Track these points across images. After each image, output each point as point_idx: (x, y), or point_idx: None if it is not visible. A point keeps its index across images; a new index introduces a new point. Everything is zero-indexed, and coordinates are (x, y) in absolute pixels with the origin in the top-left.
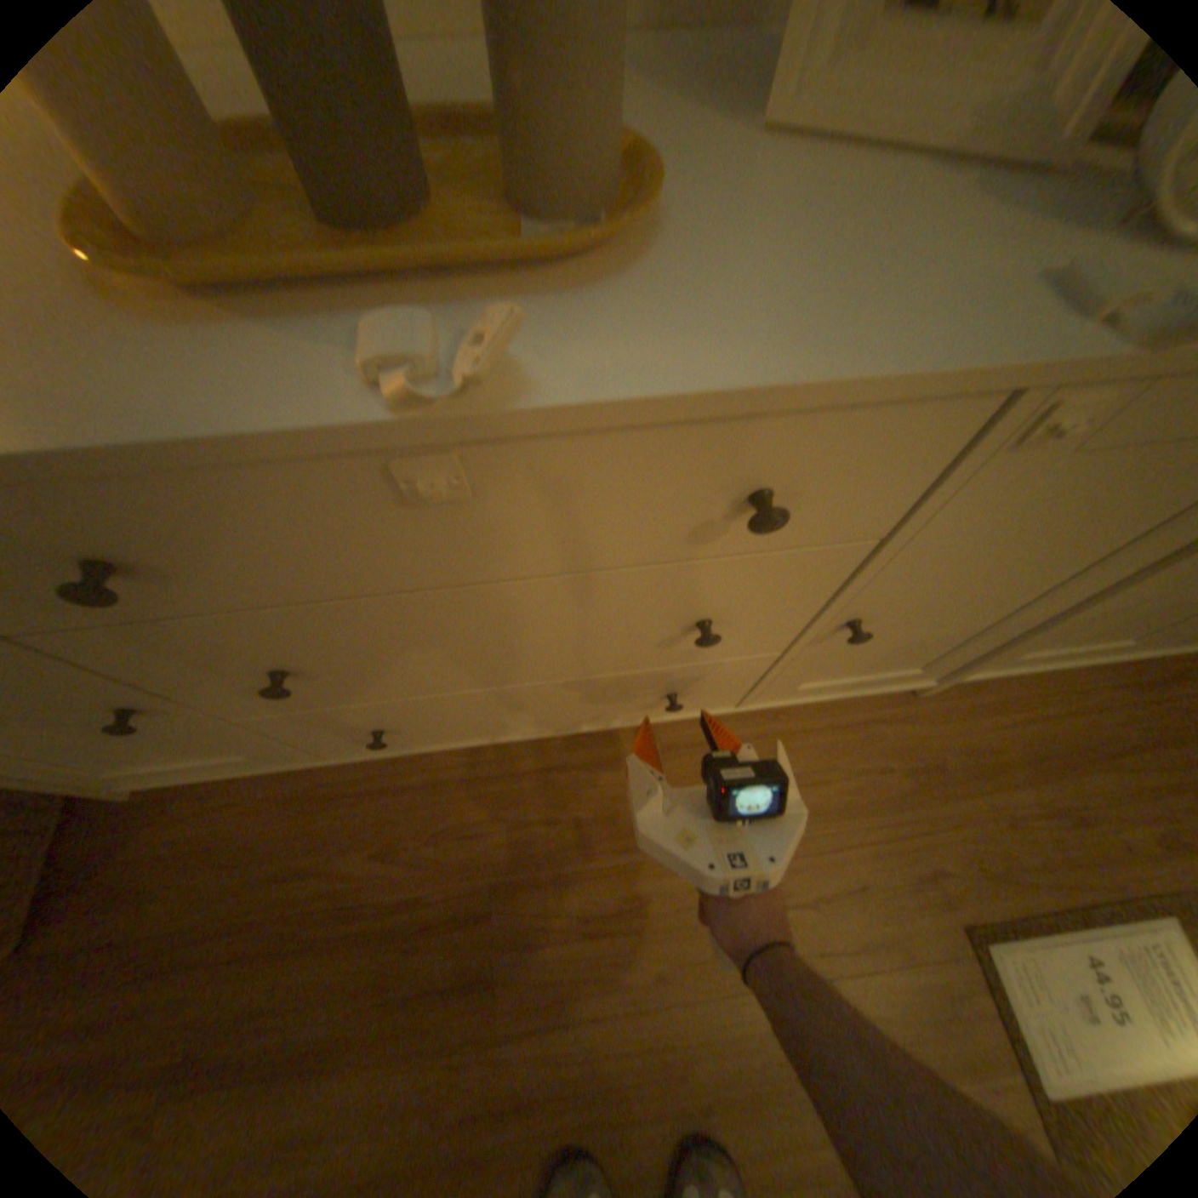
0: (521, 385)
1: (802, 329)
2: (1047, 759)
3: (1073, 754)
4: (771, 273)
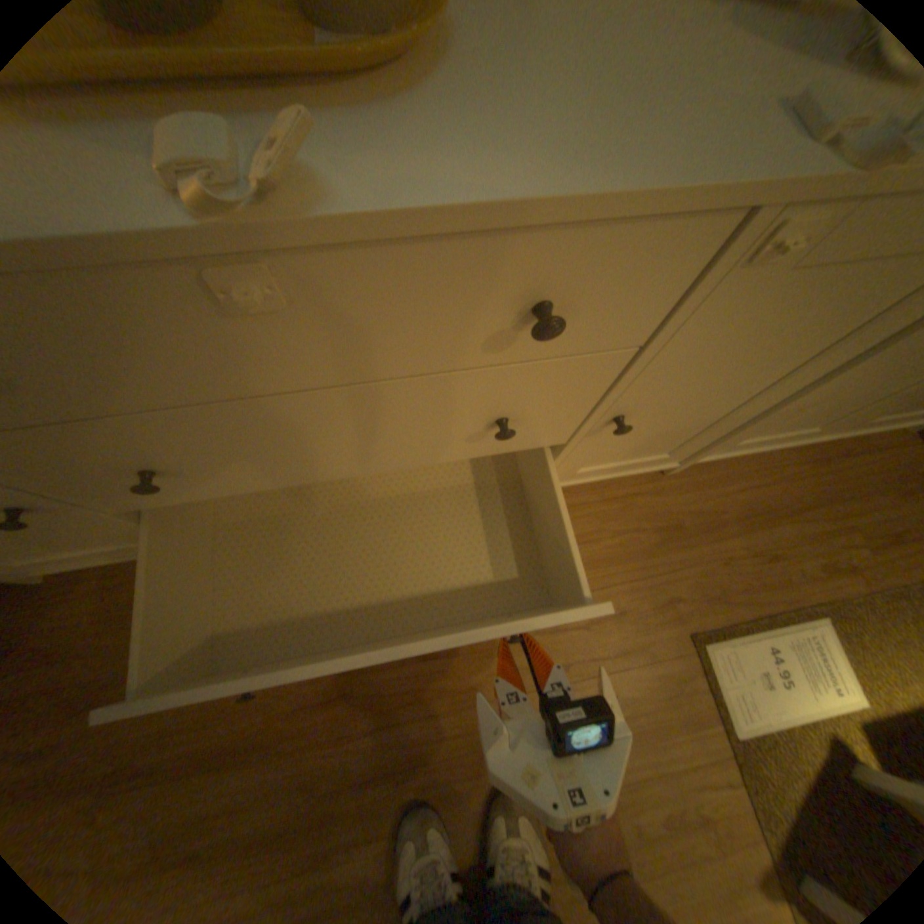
0: (317, 191)
1: (575, 145)
2: (753, 516)
3: (771, 512)
4: (550, 92)
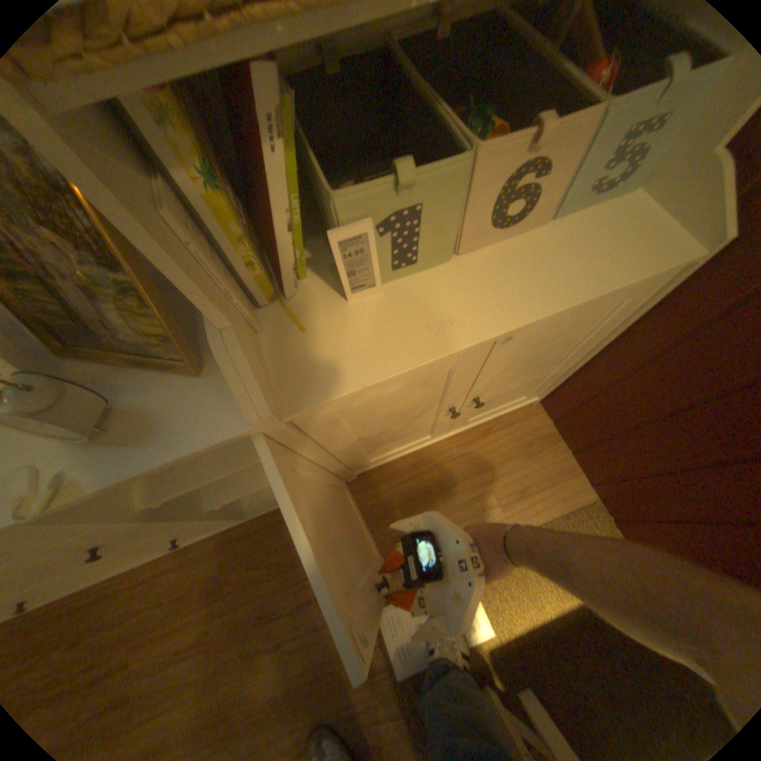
0: None
1: None
2: (413, 500)
3: (427, 493)
4: None
